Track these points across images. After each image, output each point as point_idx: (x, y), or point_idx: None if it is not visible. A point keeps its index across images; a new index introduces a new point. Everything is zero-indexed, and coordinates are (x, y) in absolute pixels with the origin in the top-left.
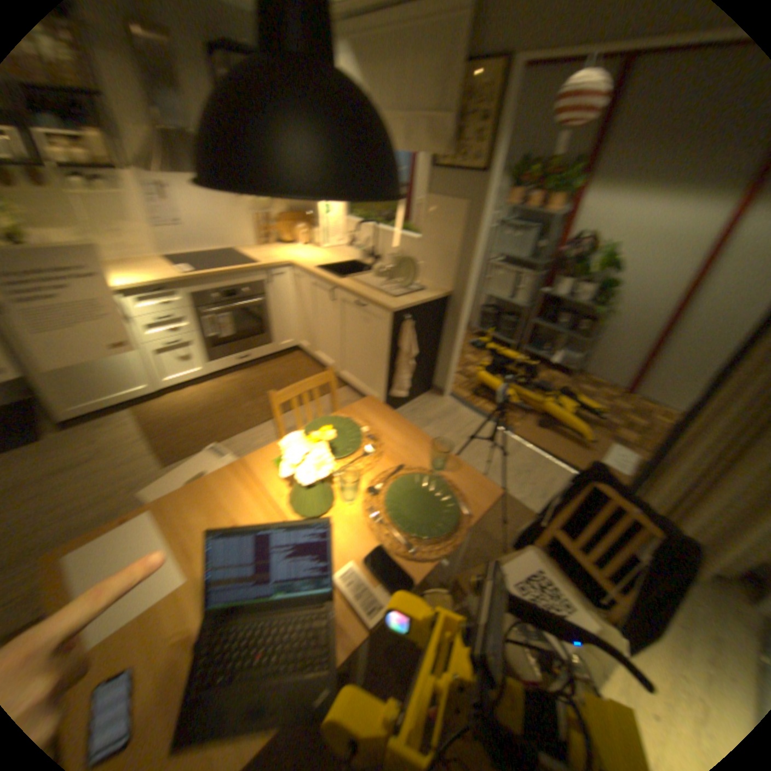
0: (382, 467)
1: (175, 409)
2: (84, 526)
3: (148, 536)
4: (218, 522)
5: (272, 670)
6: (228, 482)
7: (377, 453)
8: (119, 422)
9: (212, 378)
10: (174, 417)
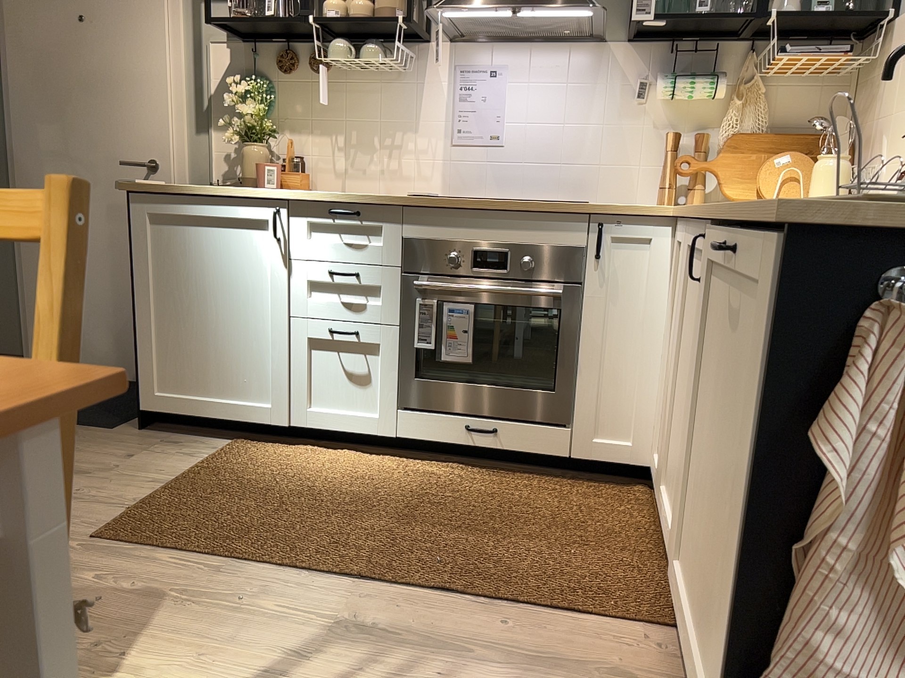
0: None
1: (280, 470)
2: None
3: None
4: None
5: None
6: None
7: None
8: (200, 449)
9: (413, 458)
10: (256, 480)
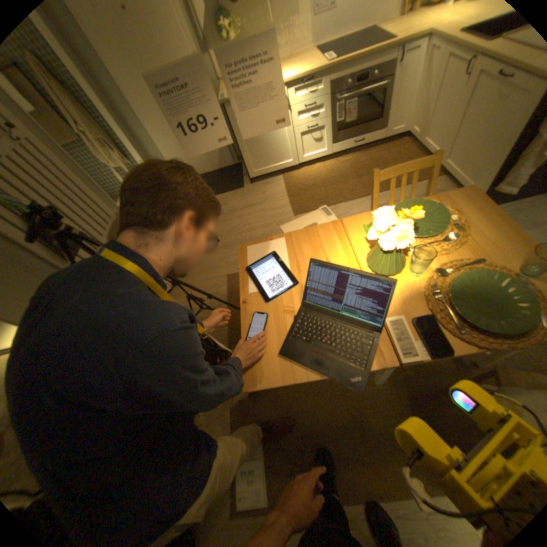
0: (462, 255)
1: (309, 178)
2: (259, 237)
3: (284, 251)
4: (320, 256)
5: (333, 349)
6: (331, 232)
7: (461, 242)
8: (279, 182)
9: (335, 157)
10: (307, 183)
